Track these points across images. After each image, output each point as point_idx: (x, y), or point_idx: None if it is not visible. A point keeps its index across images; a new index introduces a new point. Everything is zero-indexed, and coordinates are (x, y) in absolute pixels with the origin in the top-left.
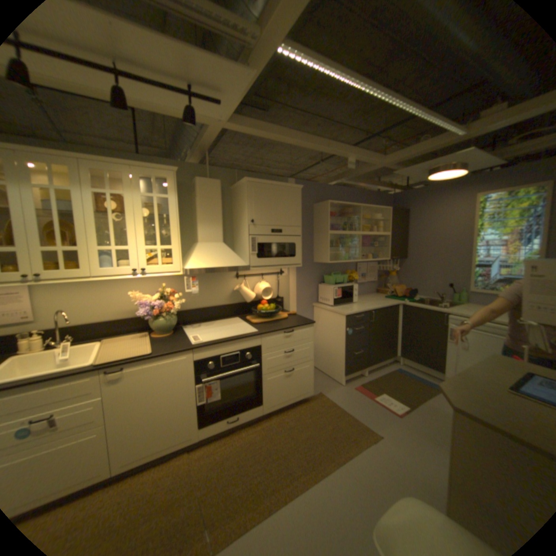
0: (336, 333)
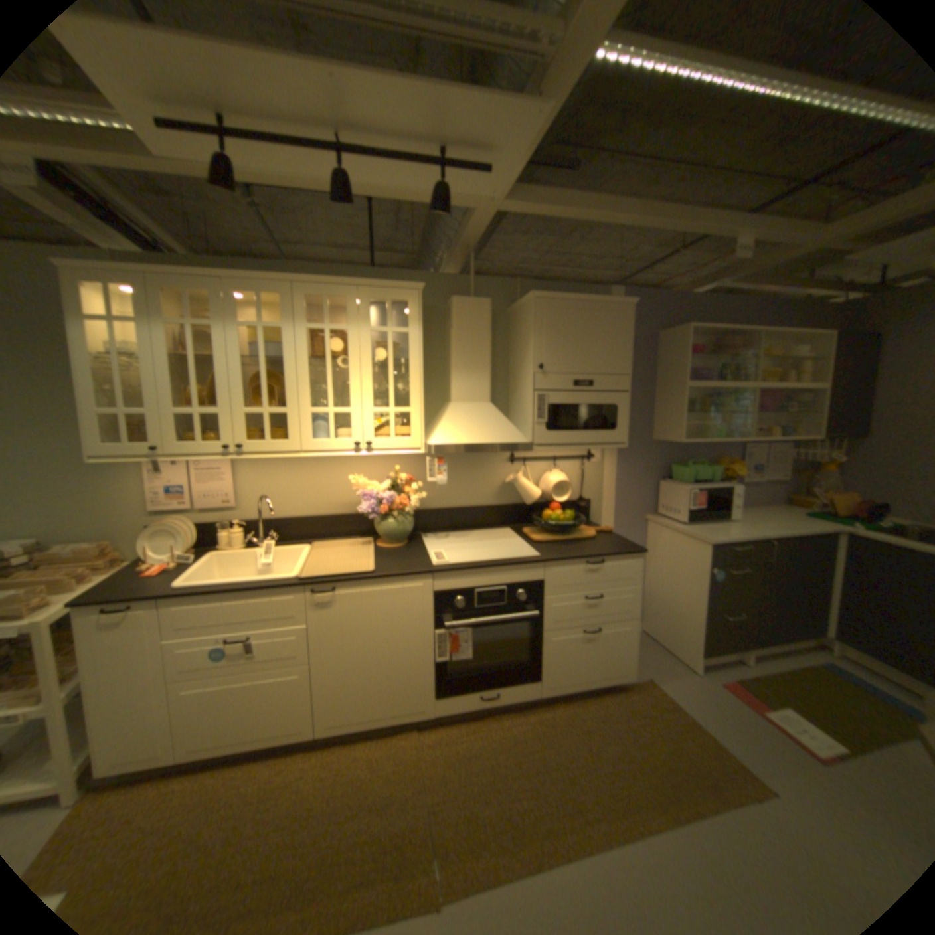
0: (688, 576)
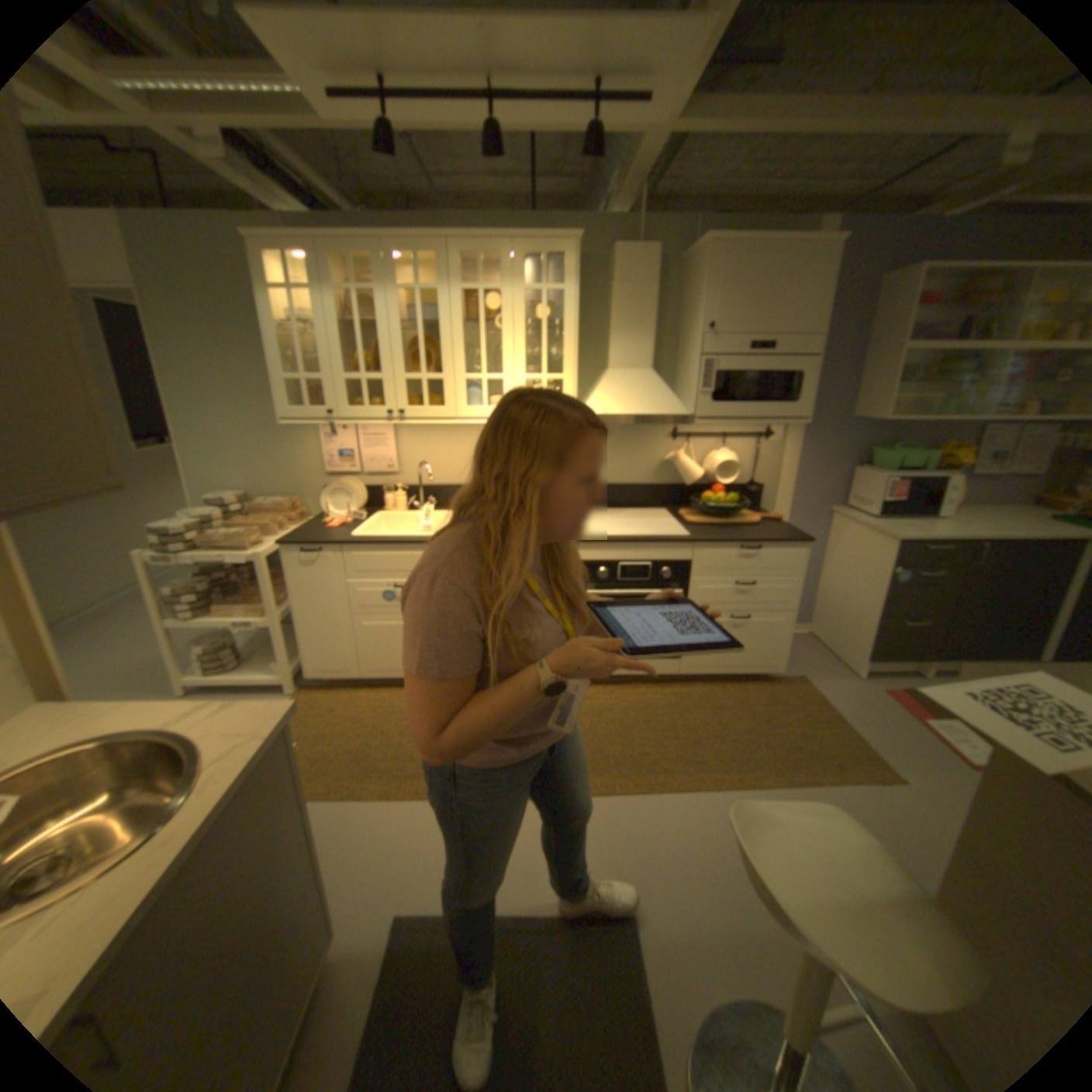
0: (870, 575)
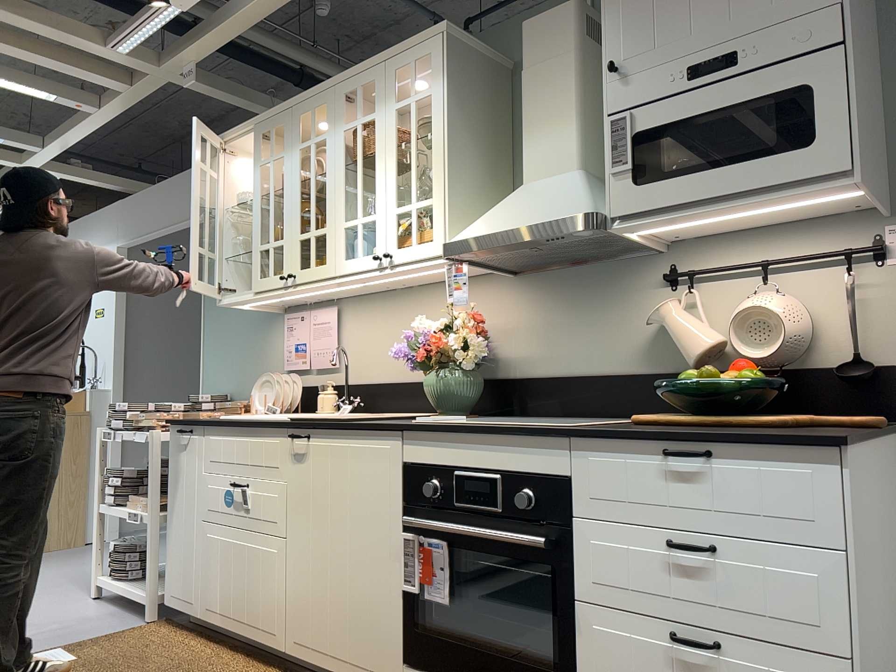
0: None
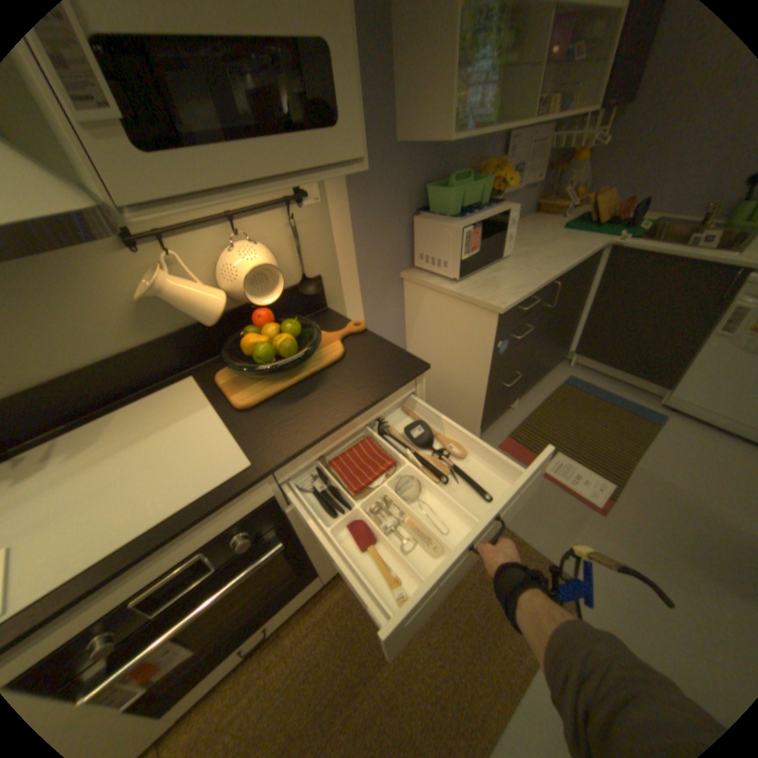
0: (463, 349)
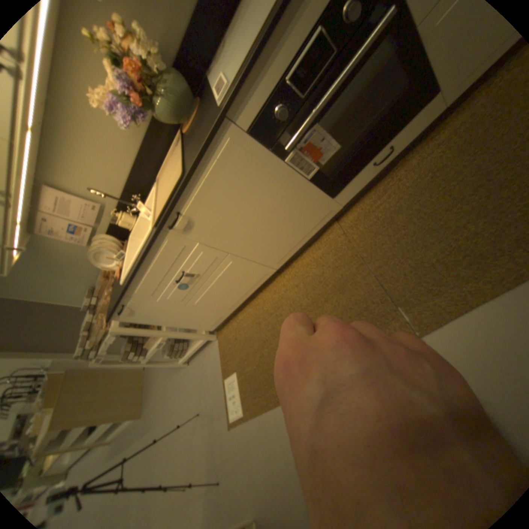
0: None
